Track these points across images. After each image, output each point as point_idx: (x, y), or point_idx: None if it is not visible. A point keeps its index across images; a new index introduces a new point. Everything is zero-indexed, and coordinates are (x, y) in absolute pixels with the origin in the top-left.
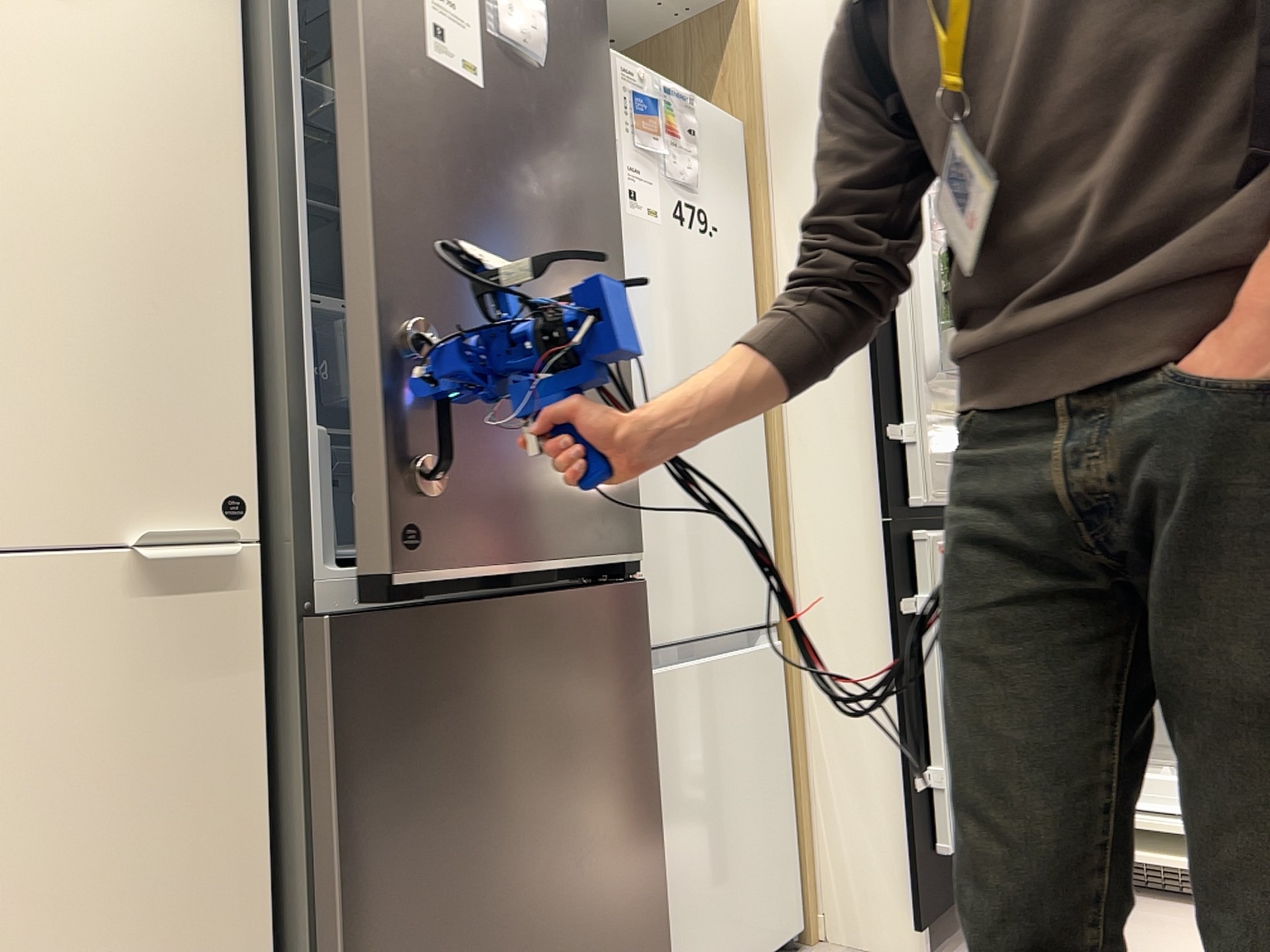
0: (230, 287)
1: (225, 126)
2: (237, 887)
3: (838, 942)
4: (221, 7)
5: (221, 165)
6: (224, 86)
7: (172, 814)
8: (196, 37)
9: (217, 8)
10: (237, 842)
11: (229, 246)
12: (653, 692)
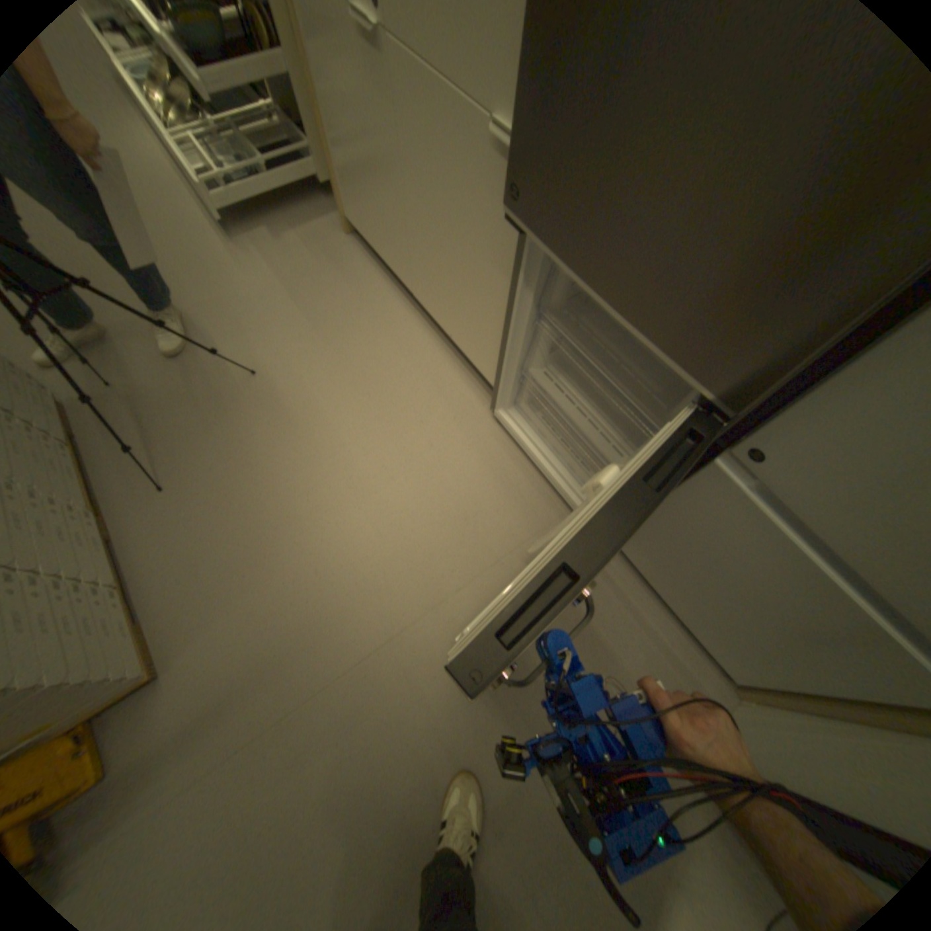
0: None
1: None
2: (506, 300)
3: (734, 709)
4: None
5: None
6: None
7: (494, 254)
8: None
9: None
10: (508, 285)
11: None
12: (736, 495)
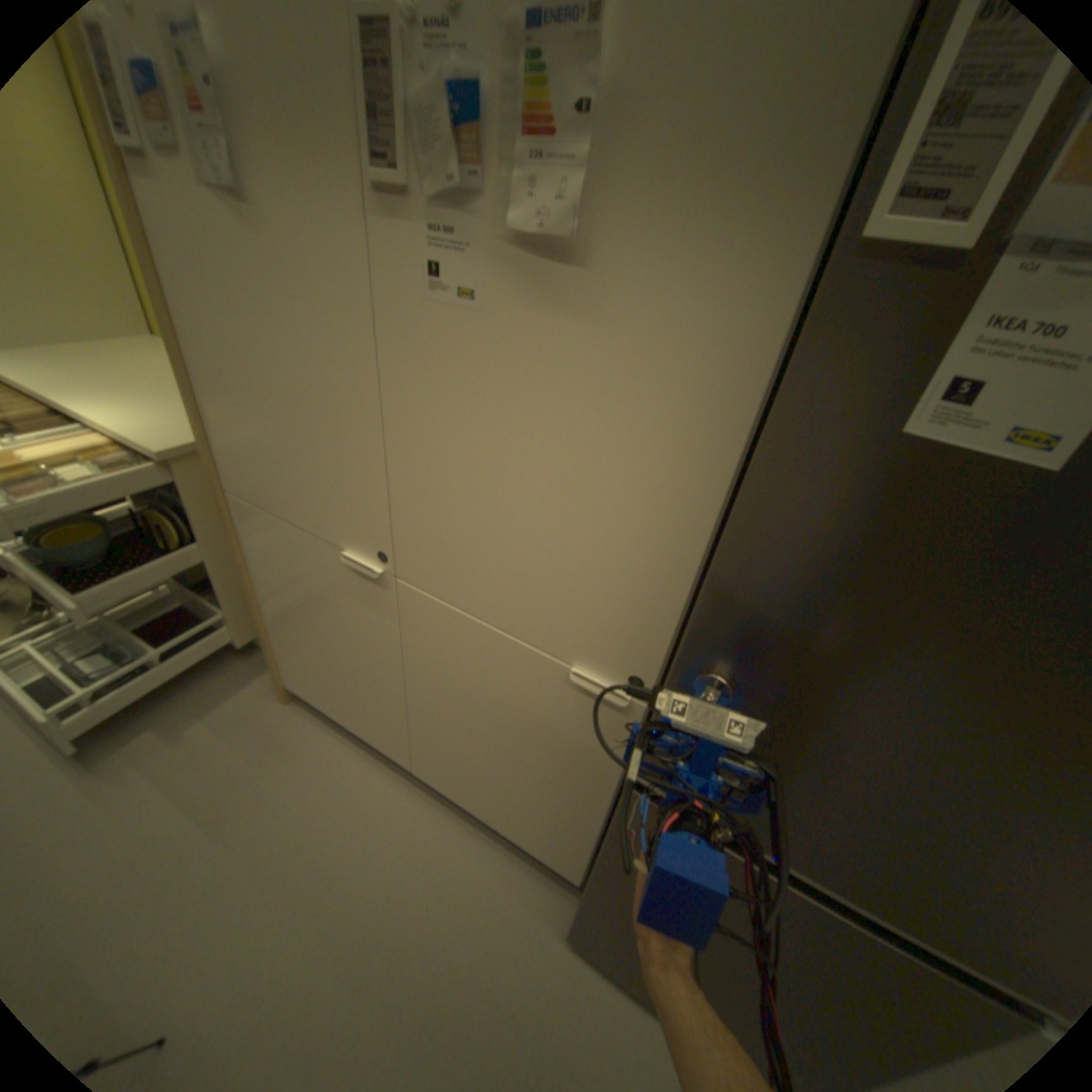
0: (684, 559)
1: (730, 425)
2: (591, 803)
3: None
4: (780, 282)
5: (711, 462)
6: (745, 382)
7: (570, 763)
8: (731, 329)
9: (774, 284)
10: (595, 792)
11: (694, 530)
12: None
